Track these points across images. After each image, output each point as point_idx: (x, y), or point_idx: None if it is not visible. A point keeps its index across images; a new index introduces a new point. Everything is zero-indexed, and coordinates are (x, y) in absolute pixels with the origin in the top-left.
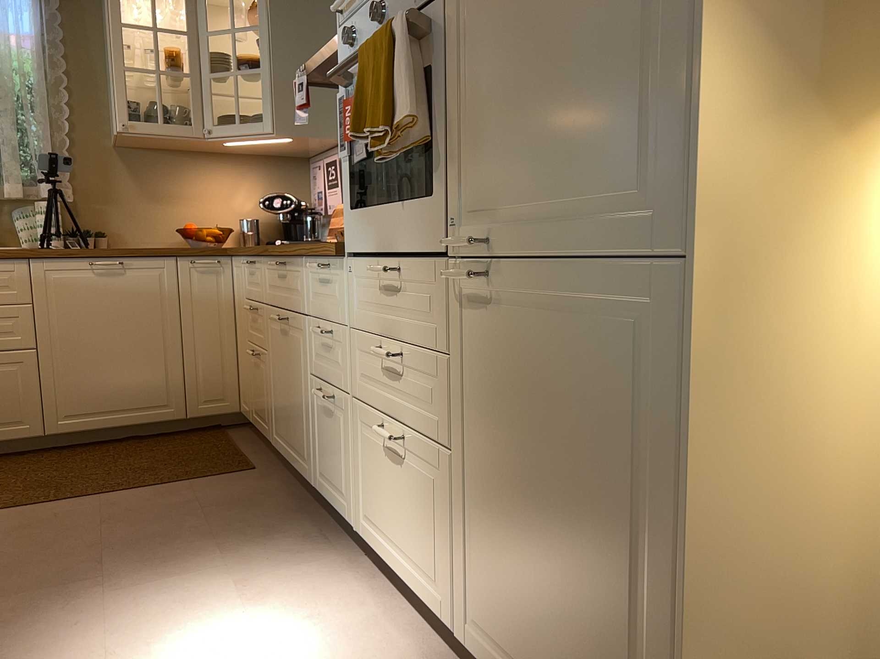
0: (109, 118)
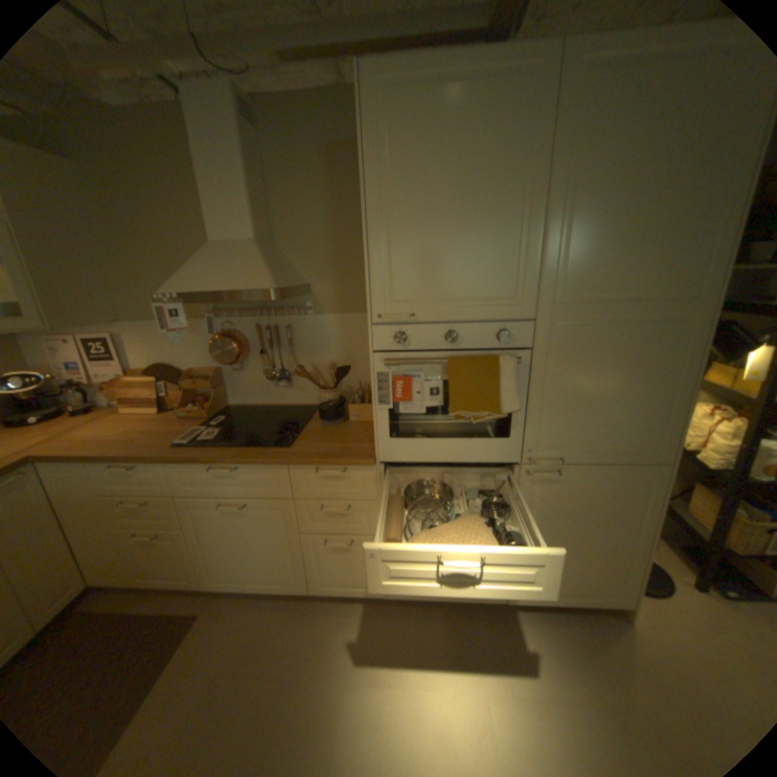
0: None
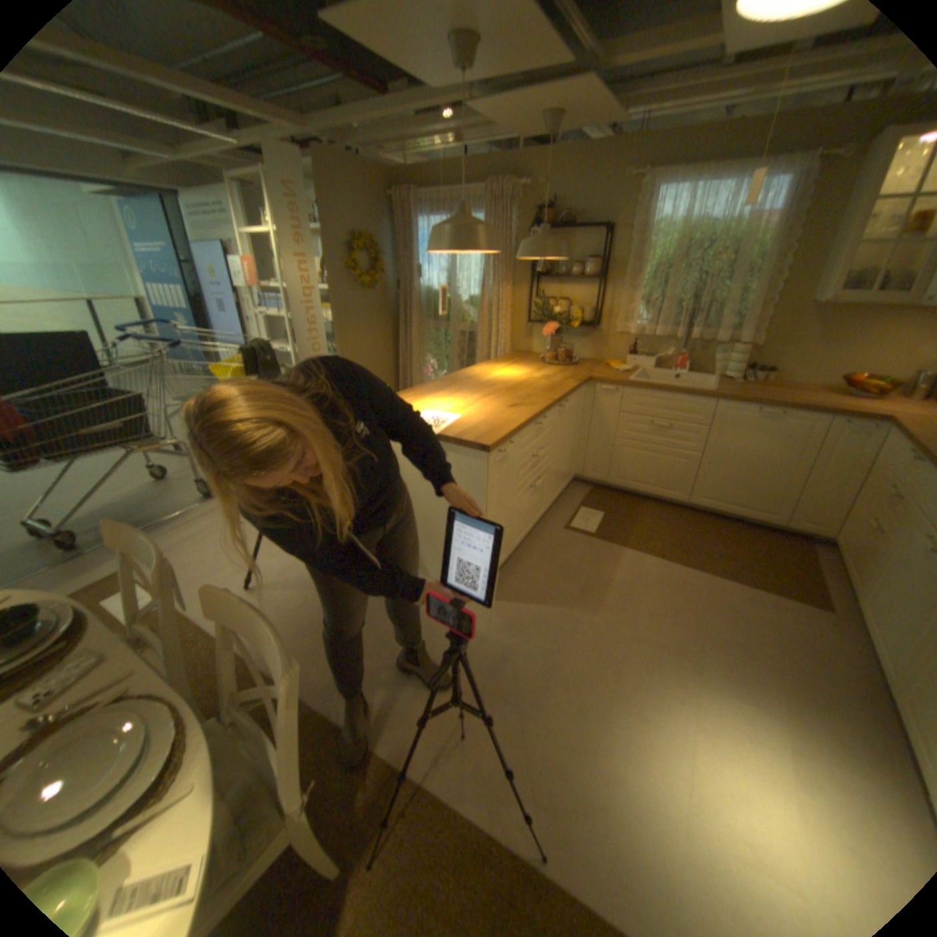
0: (820, 275)
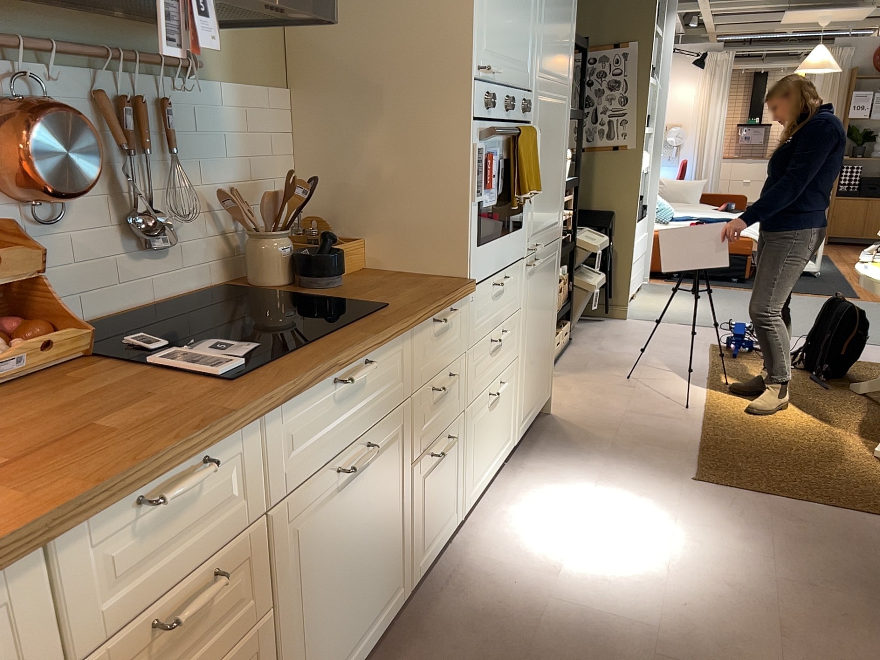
0: None
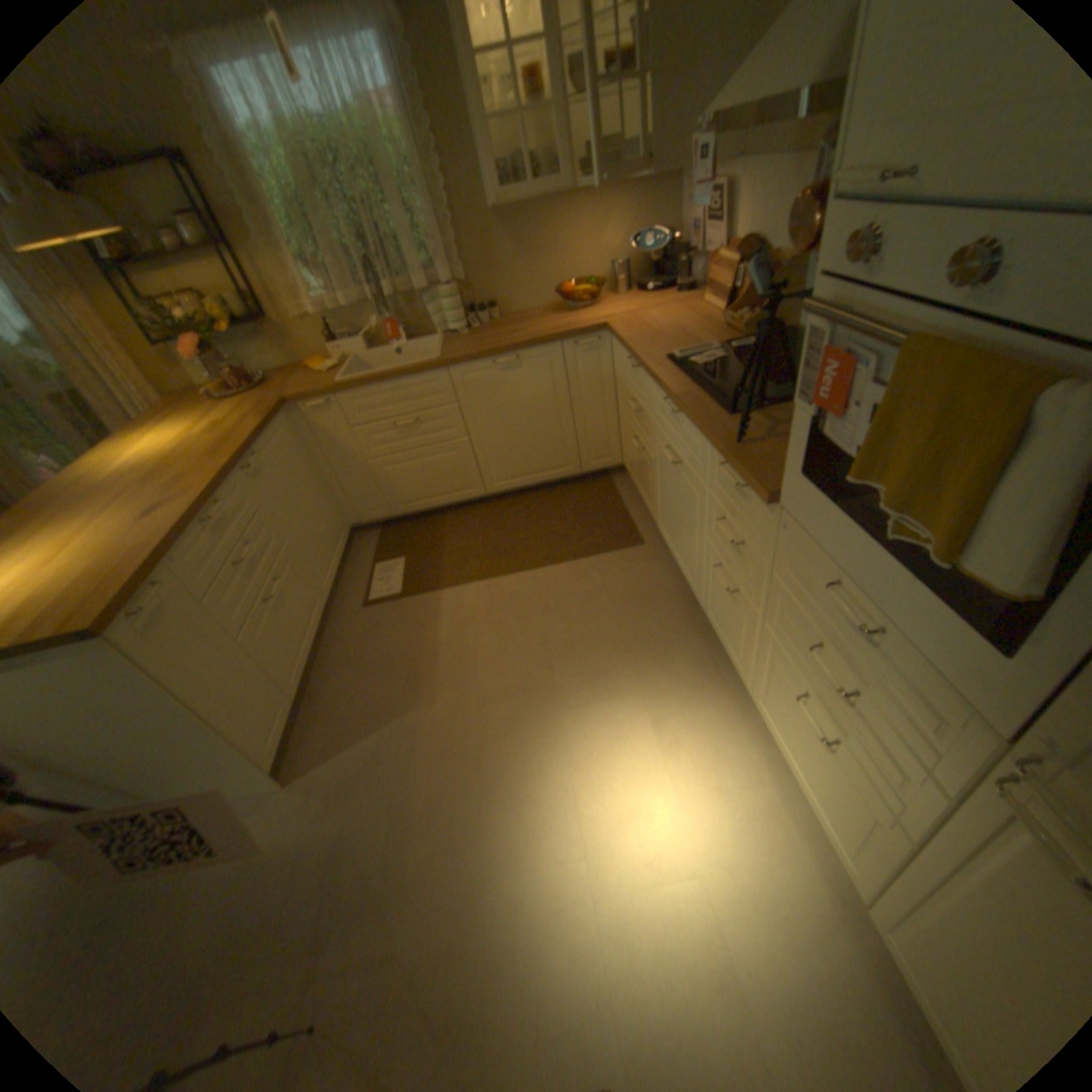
0: (478, 172)
